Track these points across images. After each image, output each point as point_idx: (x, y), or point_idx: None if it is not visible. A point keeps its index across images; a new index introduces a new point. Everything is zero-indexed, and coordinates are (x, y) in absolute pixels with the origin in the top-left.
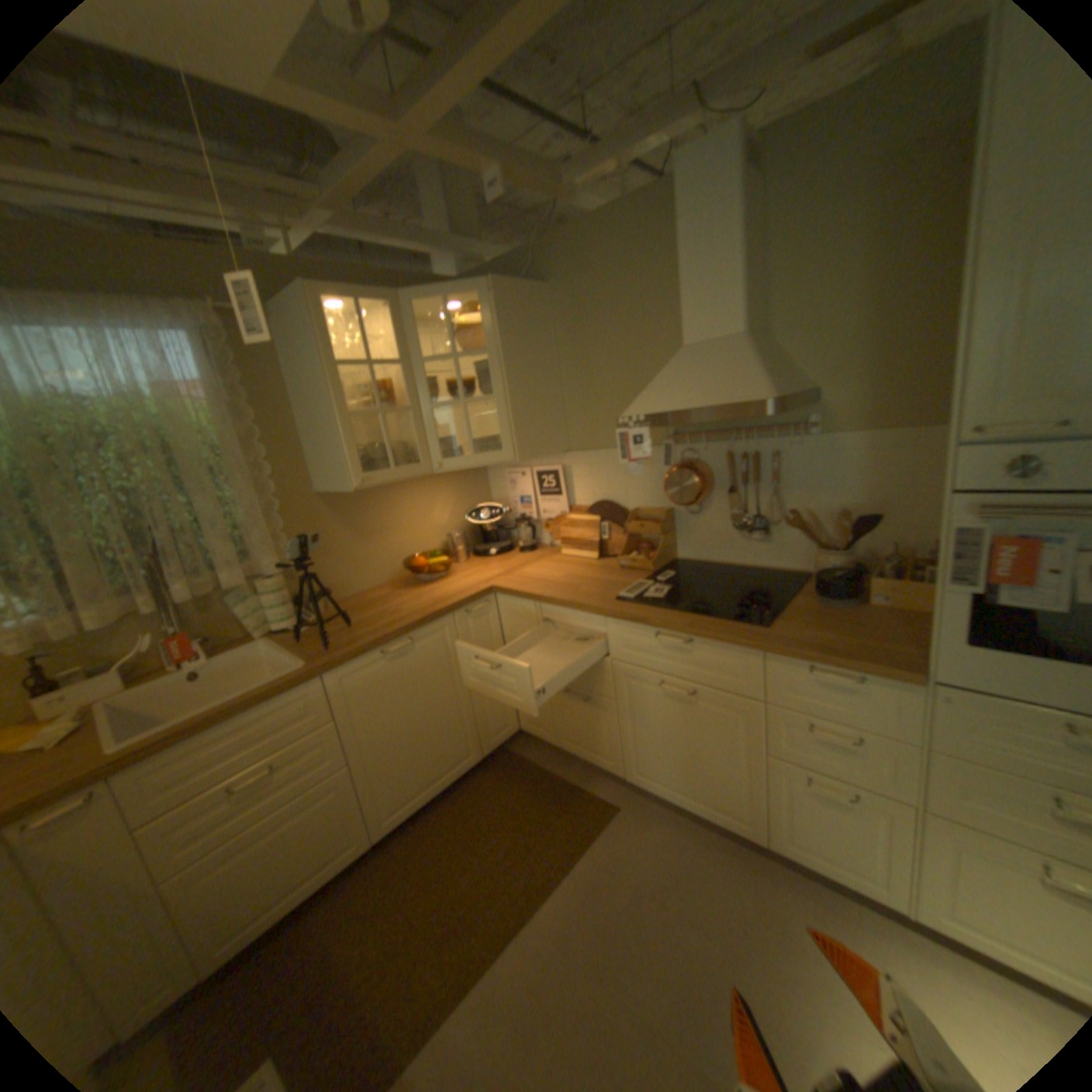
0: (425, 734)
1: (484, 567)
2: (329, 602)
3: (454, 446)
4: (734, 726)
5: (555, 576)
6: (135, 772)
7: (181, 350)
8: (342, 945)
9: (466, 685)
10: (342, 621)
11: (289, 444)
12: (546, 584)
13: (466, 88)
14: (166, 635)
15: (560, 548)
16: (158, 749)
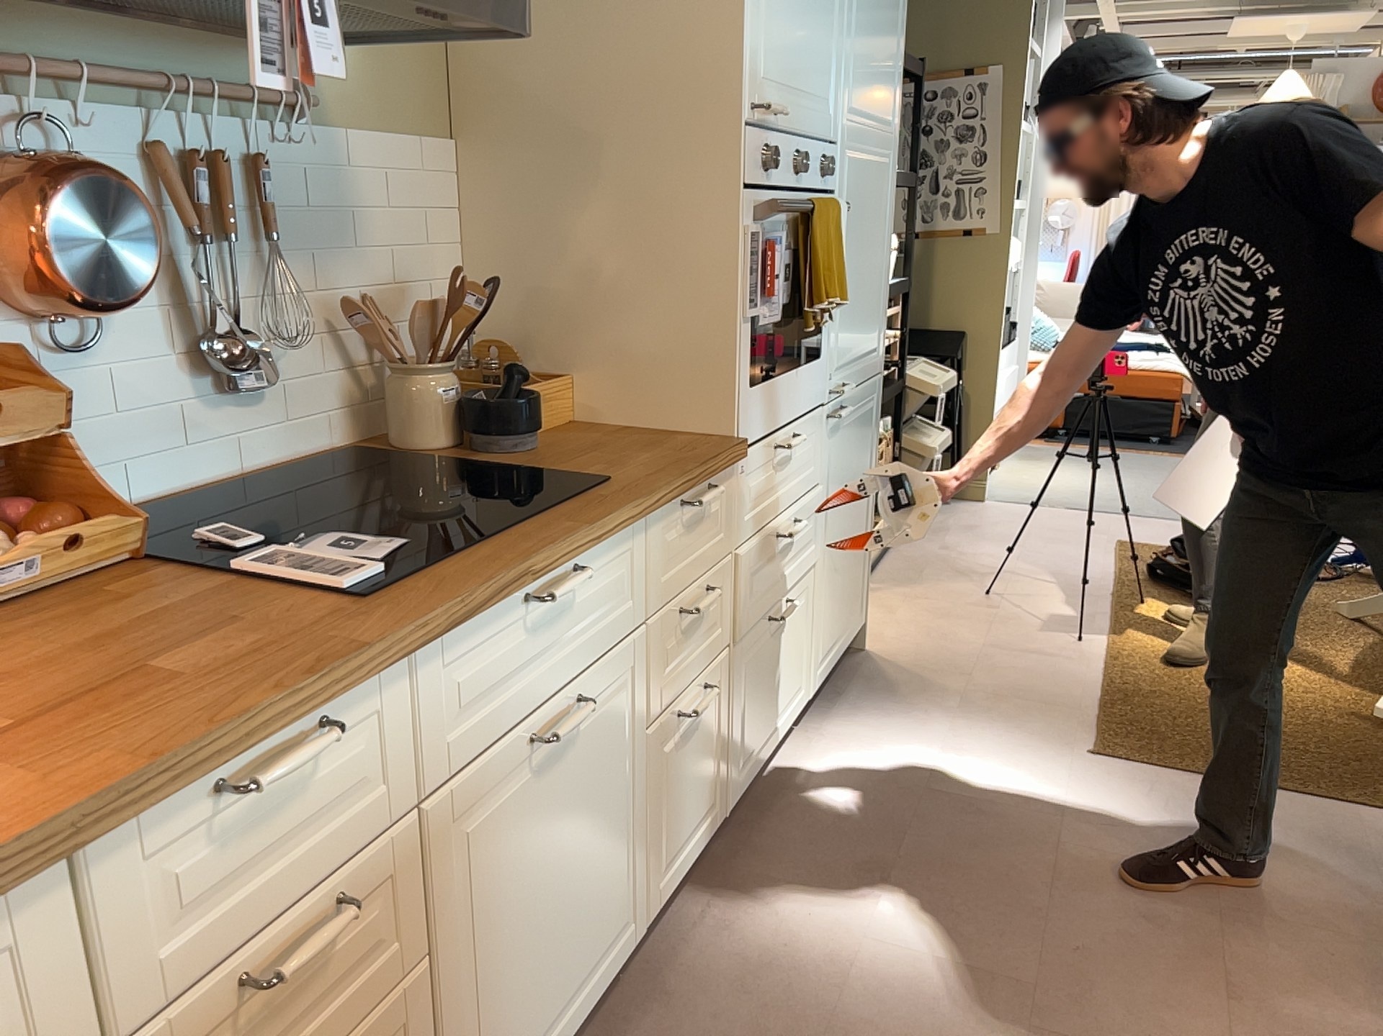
0: None
1: None
2: None
3: None
4: (617, 716)
5: None
6: None
7: None
8: None
9: None
10: None
11: None
12: None
13: None
14: None
15: None
16: None
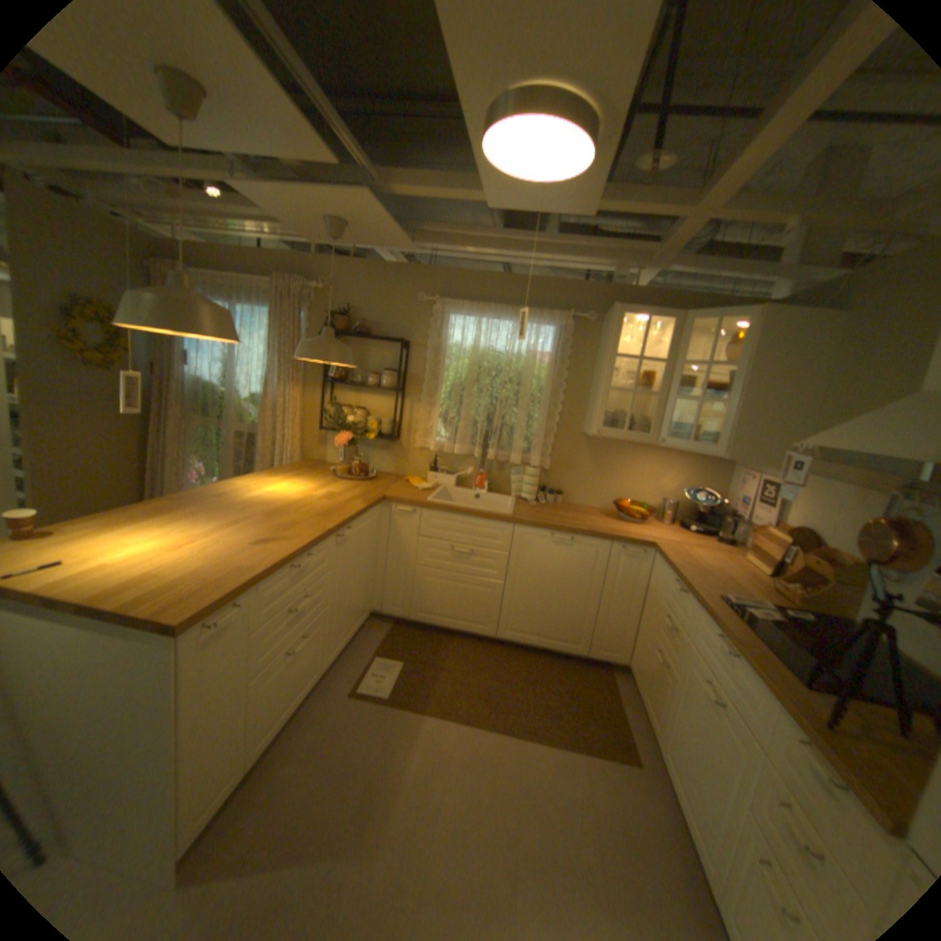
0: (555, 603)
1: (675, 533)
2: (559, 498)
3: (696, 432)
4: (738, 761)
5: (711, 564)
6: (430, 511)
7: (550, 334)
8: (453, 659)
9: (600, 596)
10: (553, 510)
11: (583, 397)
12: (693, 562)
13: (743, 177)
14: (479, 471)
15: (749, 552)
16: (440, 507)
